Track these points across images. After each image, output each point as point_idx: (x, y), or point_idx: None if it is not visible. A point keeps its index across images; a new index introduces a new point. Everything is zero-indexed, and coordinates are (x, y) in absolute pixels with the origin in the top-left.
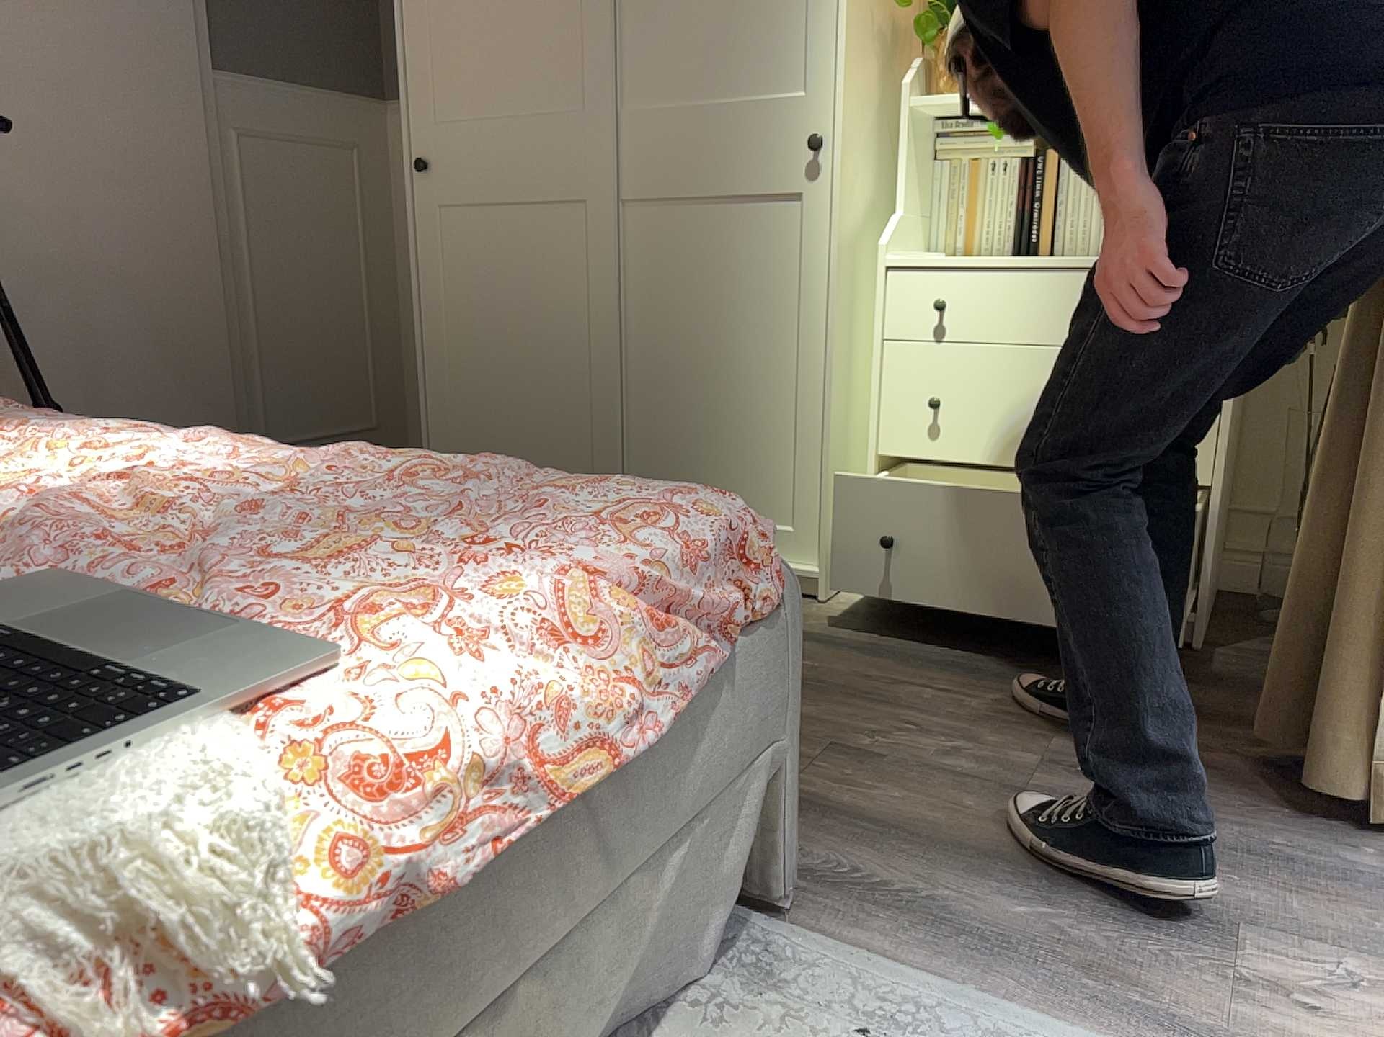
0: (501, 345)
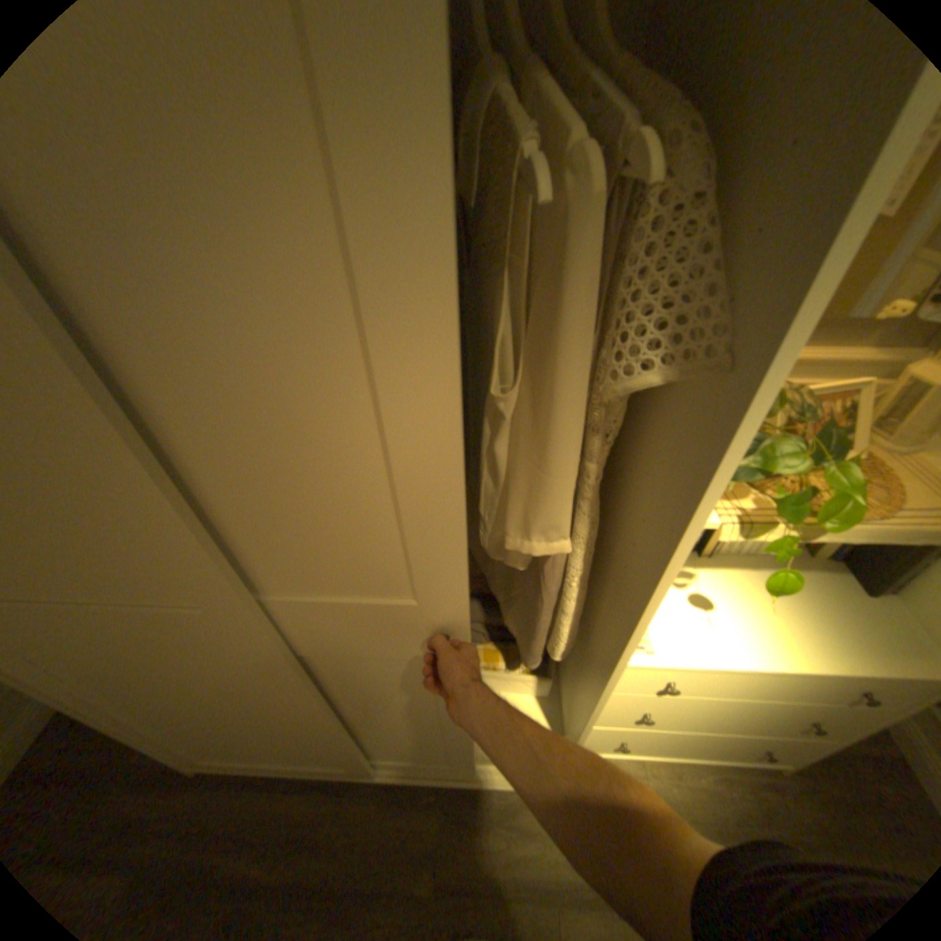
0: (195, 721)
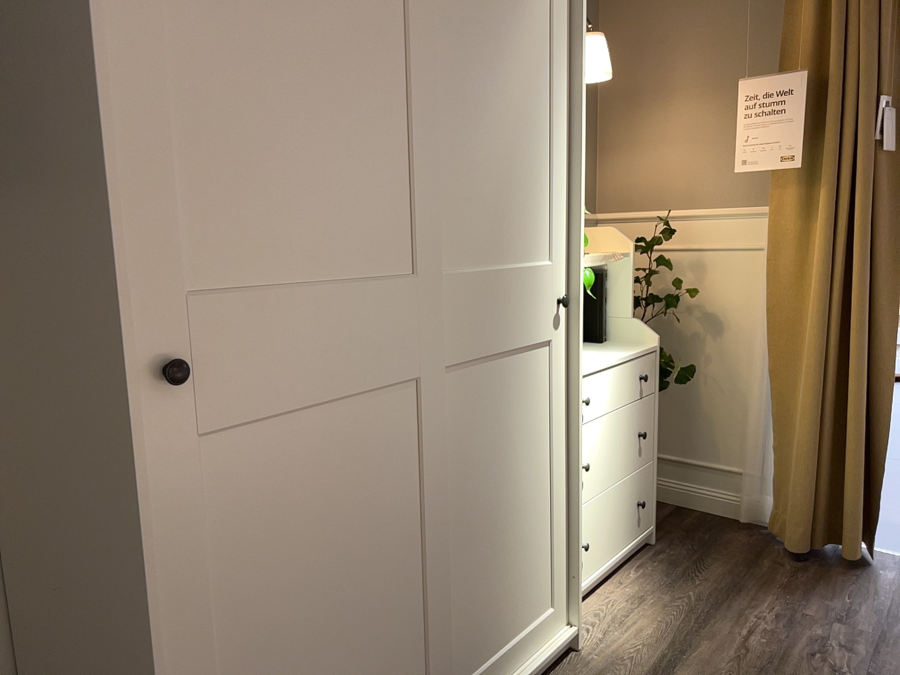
0: (322, 596)
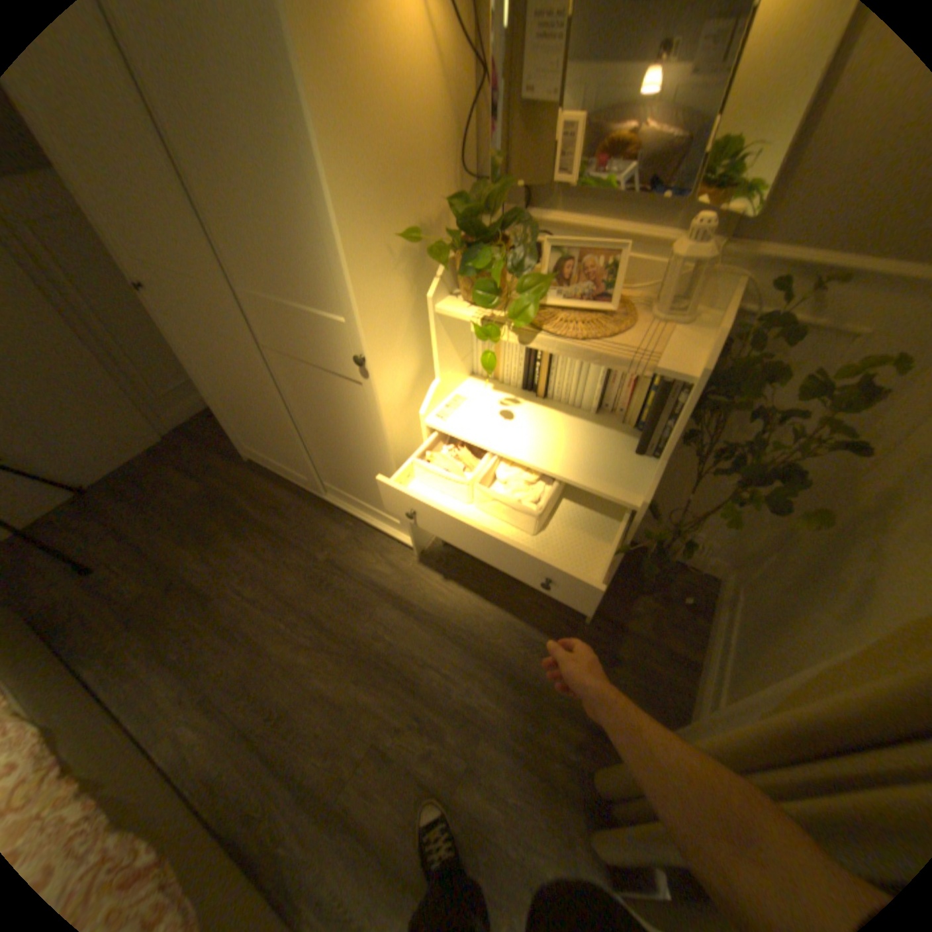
0: (235, 397)
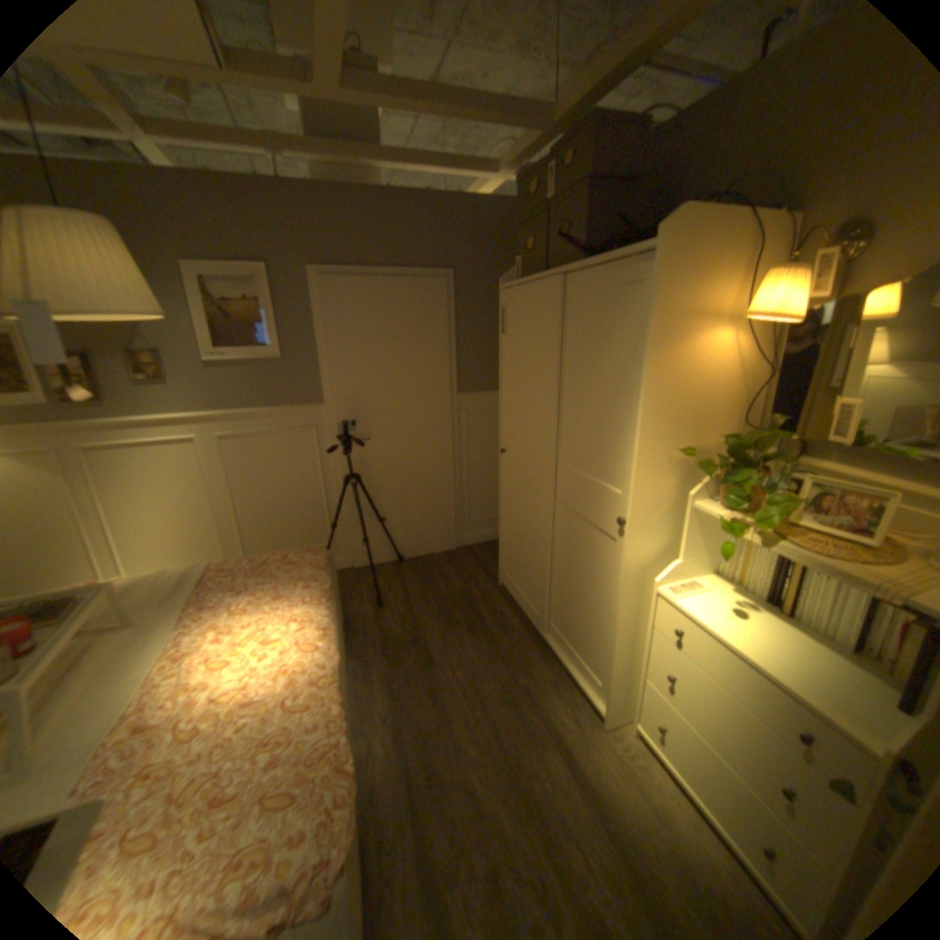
0: (518, 532)
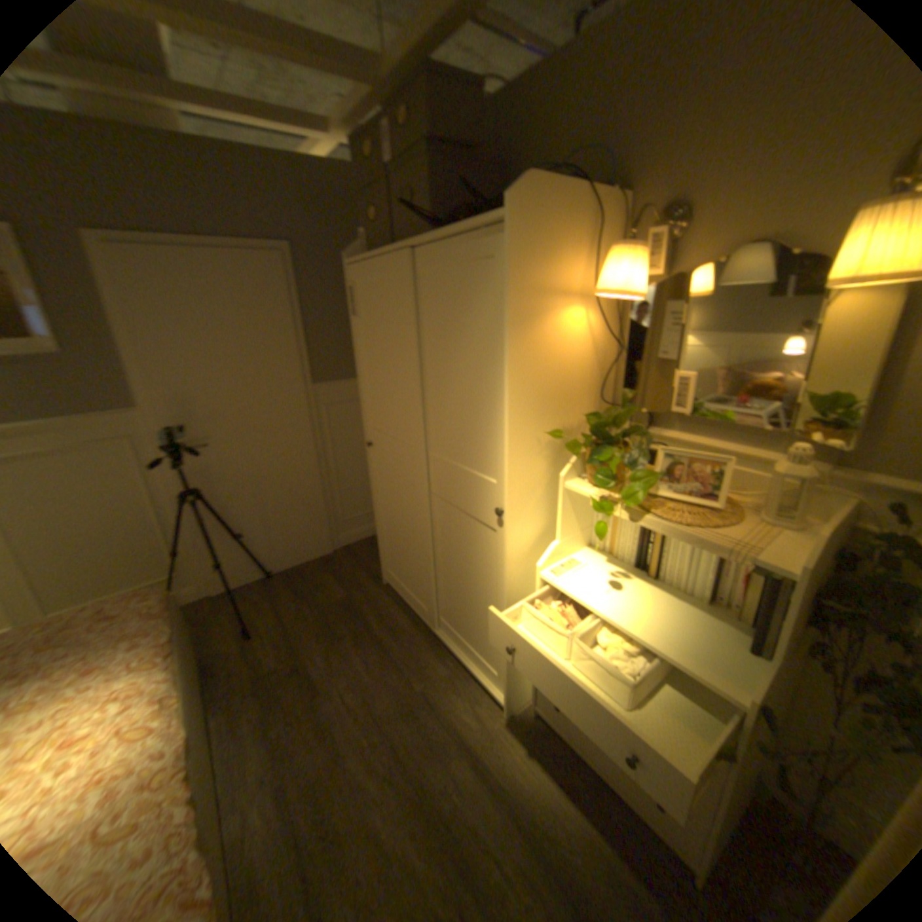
0: (396, 528)
